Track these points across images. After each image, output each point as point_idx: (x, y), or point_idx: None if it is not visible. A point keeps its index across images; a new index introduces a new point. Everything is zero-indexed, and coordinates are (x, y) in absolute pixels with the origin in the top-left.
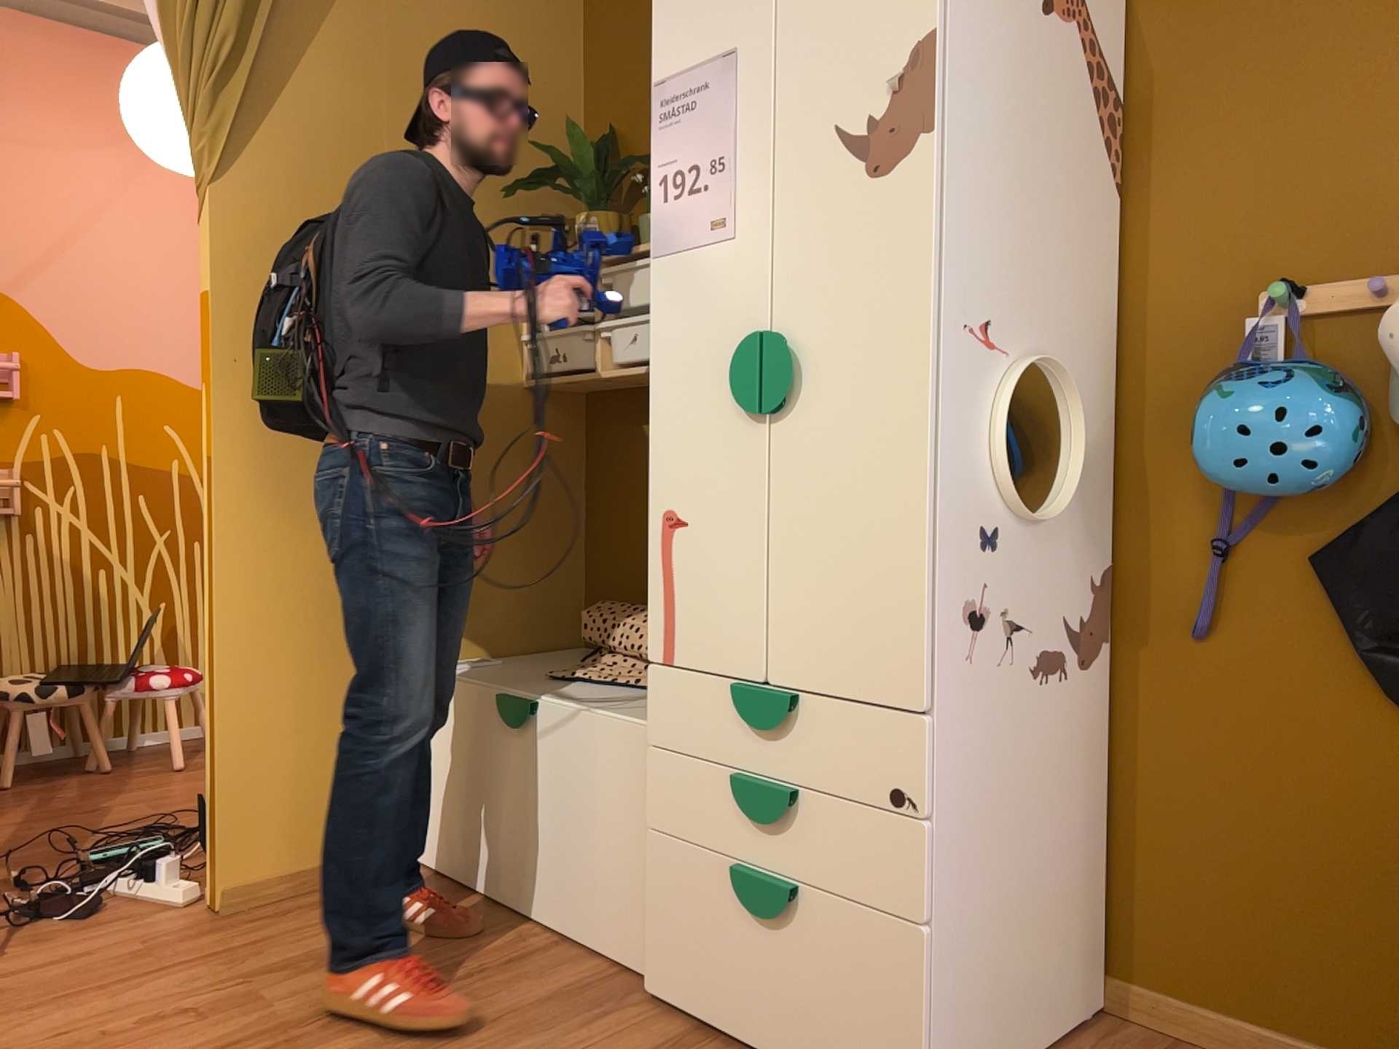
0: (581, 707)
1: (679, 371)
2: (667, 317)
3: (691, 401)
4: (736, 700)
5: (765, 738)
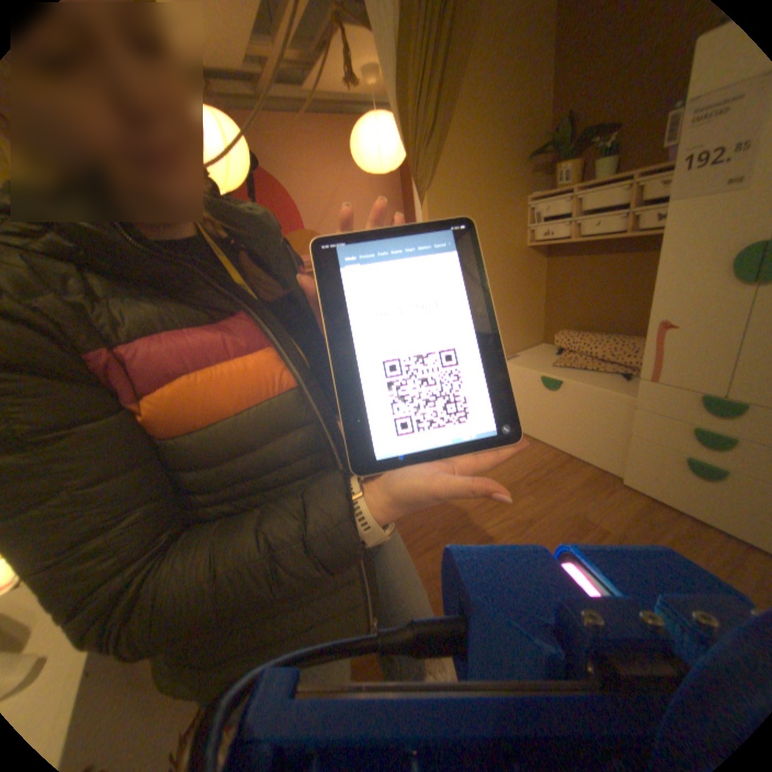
0: (585, 384)
1: (683, 257)
2: (678, 230)
3: (690, 272)
4: (701, 400)
5: (718, 417)
